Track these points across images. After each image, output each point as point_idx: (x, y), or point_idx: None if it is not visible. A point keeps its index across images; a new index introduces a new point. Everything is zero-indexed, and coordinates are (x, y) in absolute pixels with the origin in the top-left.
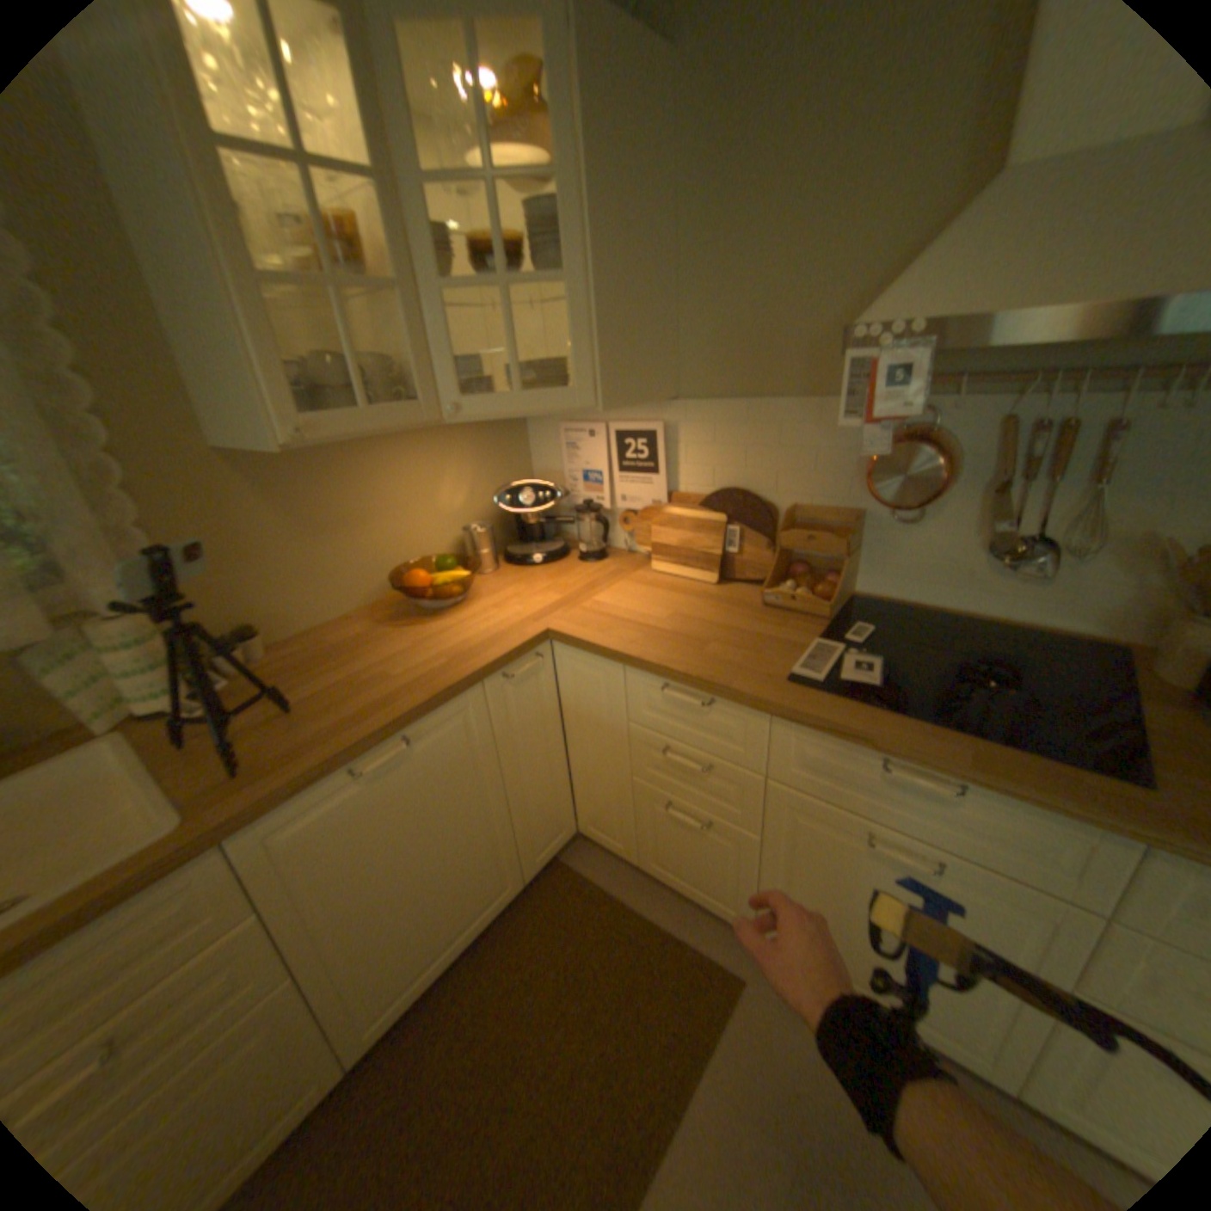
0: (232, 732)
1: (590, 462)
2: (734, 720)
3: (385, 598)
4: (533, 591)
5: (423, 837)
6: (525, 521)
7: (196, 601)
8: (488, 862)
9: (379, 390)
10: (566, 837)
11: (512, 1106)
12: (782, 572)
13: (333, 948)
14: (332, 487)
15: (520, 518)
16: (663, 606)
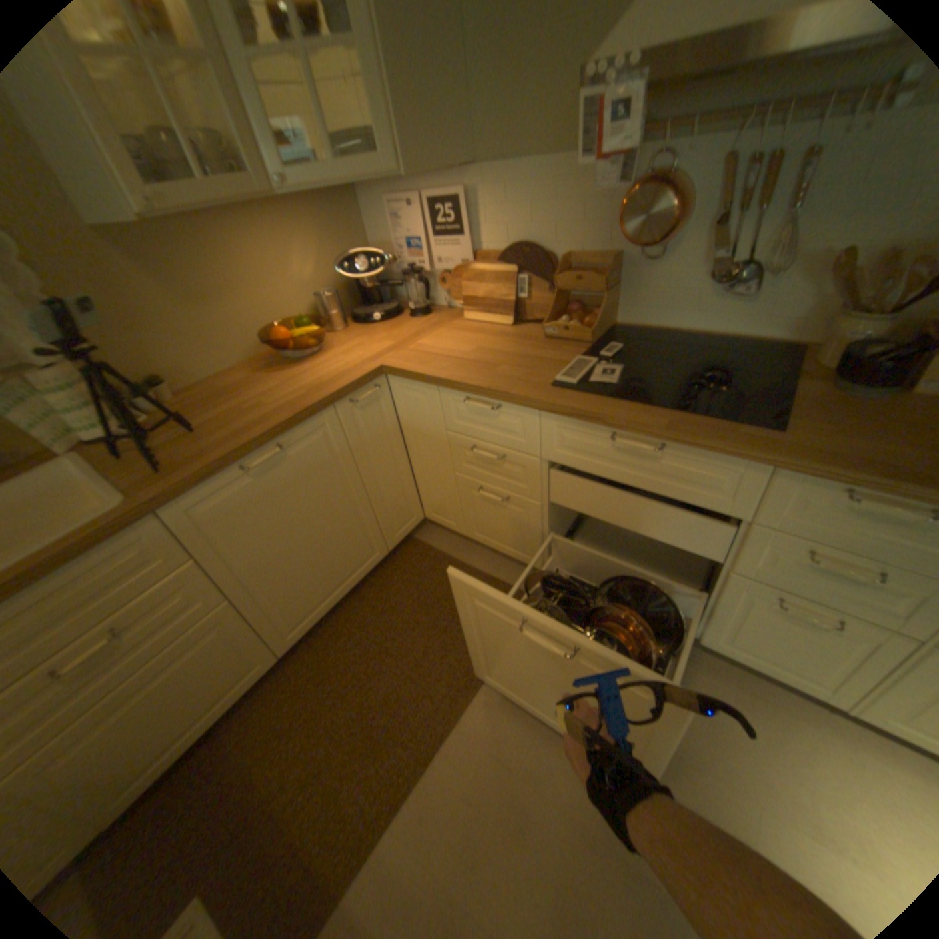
0: (154, 447)
1: (410, 230)
2: (515, 419)
3: (260, 354)
4: (373, 341)
5: (306, 515)
6: (364, 286)
7: (108, 358)
8: (359, 534)
9: (213, 164)
10: (417, 521)
11: (386, 671)
12: (560, 311)
13: (254, 584)
14: (198, 261)
15: (360, 285)
16: (469, 344)
